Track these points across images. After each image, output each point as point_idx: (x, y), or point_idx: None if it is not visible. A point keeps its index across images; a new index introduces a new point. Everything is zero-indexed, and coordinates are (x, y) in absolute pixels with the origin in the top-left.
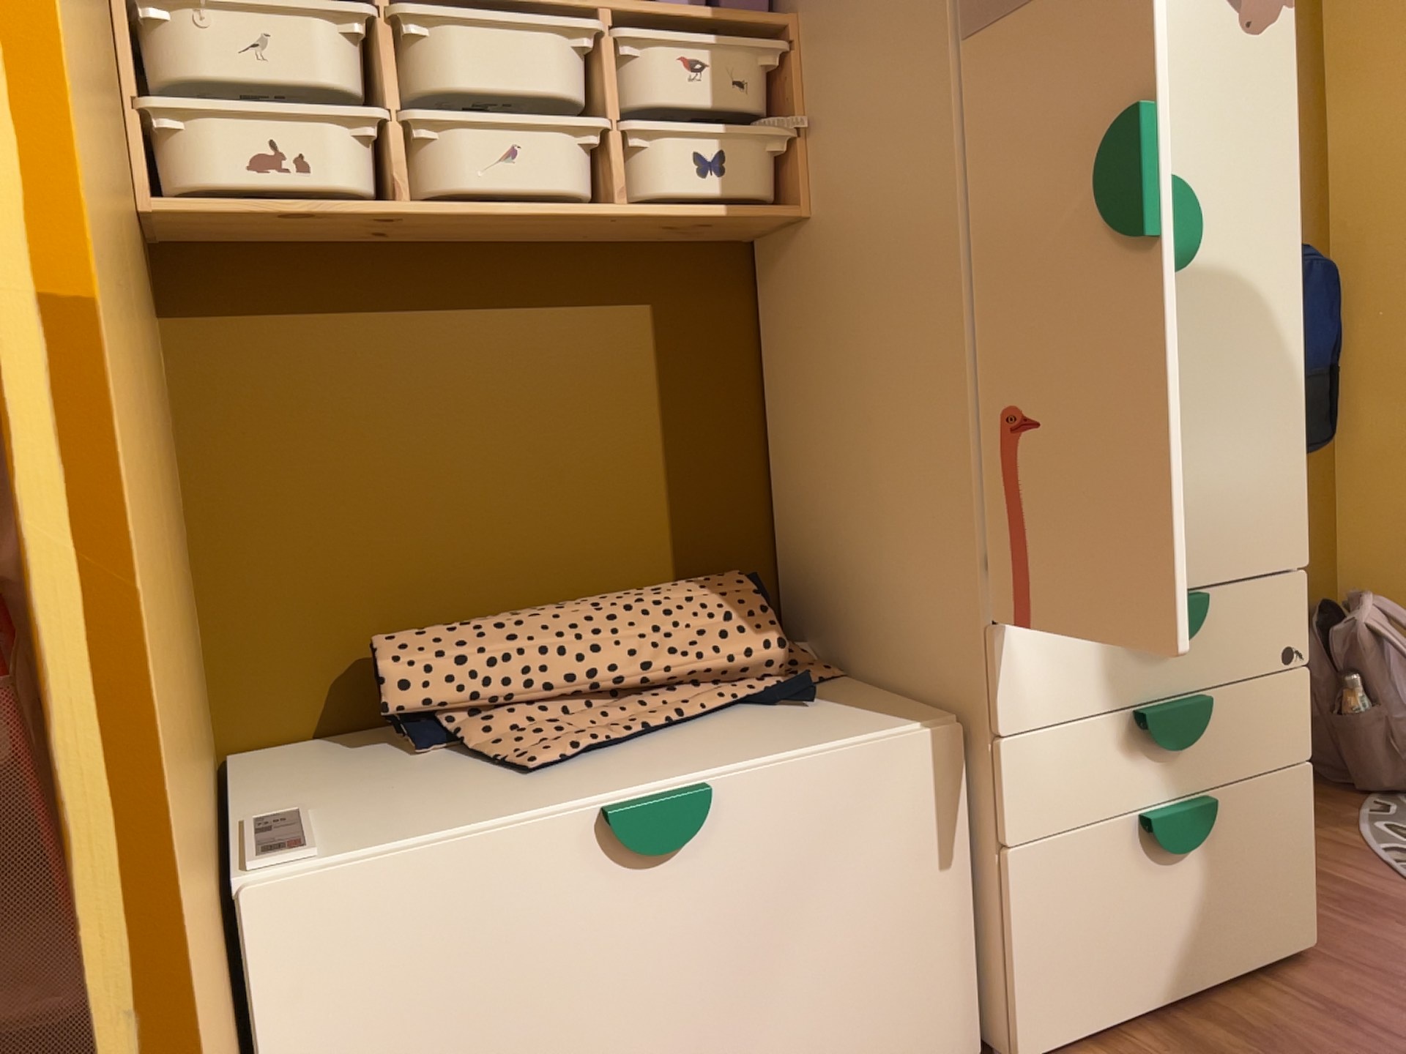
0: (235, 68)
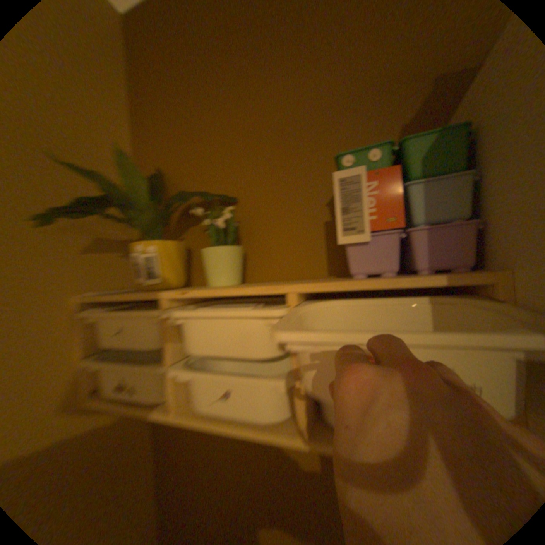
0: (108, 342)
